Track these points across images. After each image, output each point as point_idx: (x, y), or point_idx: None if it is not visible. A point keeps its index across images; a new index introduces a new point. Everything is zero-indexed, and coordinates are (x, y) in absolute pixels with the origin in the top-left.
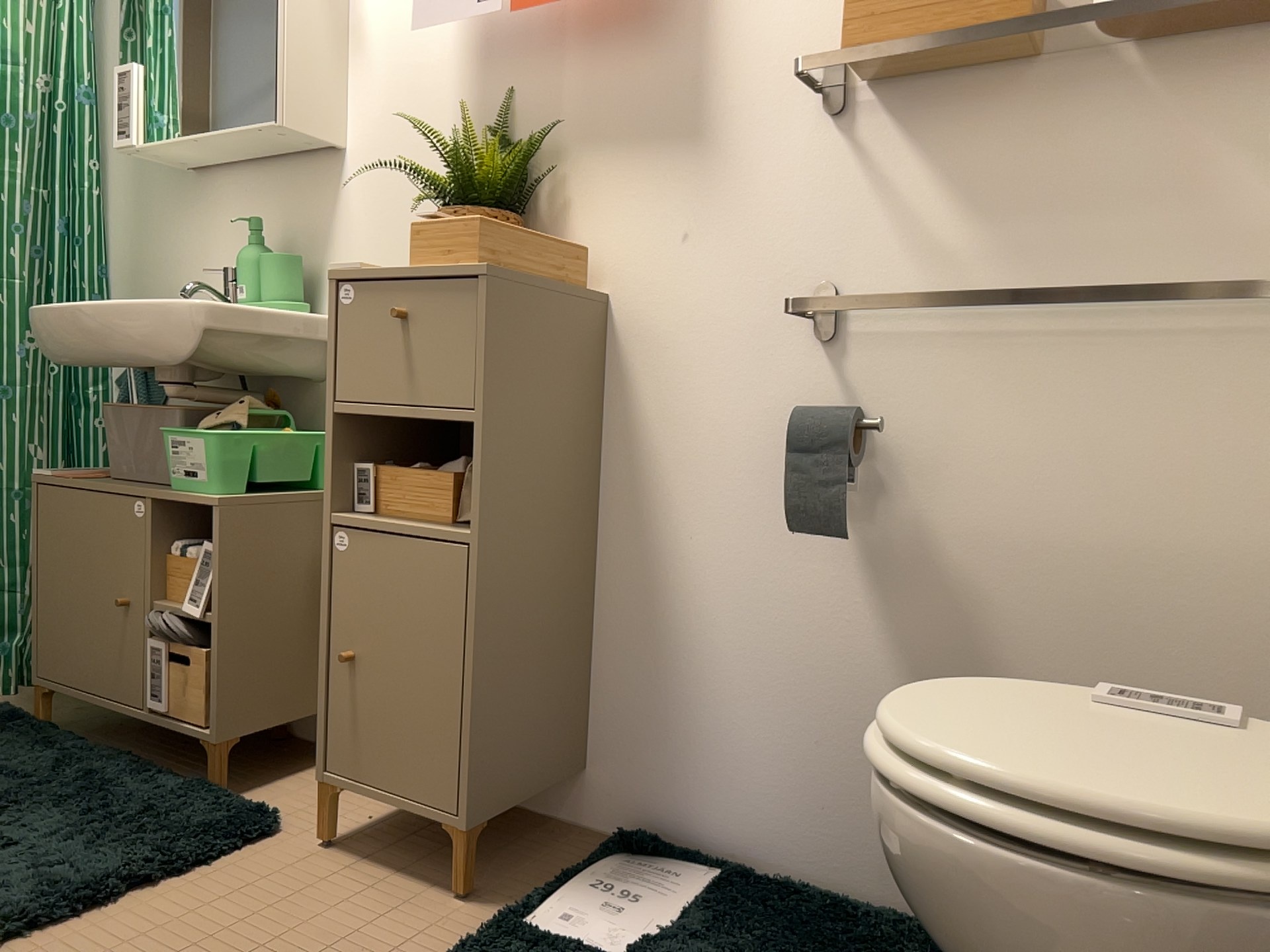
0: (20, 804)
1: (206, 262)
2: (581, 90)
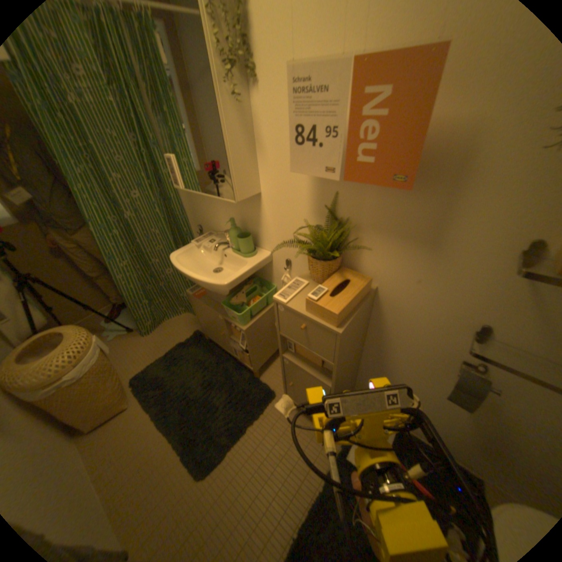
0: (211, 392)
1: (211, 213)
2: (373, 201)
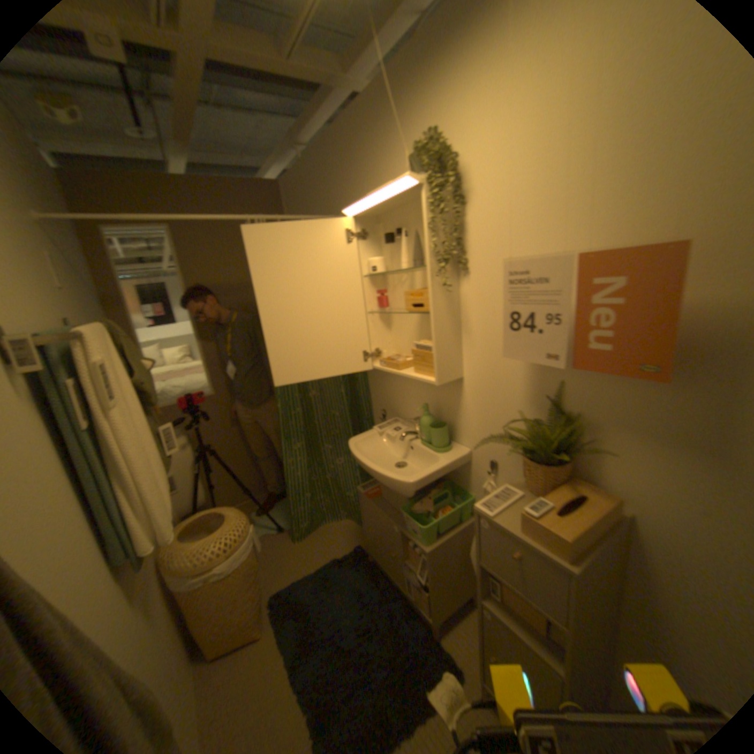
0: (369, 646)
1: (400, 396)
2: (616, 394)
